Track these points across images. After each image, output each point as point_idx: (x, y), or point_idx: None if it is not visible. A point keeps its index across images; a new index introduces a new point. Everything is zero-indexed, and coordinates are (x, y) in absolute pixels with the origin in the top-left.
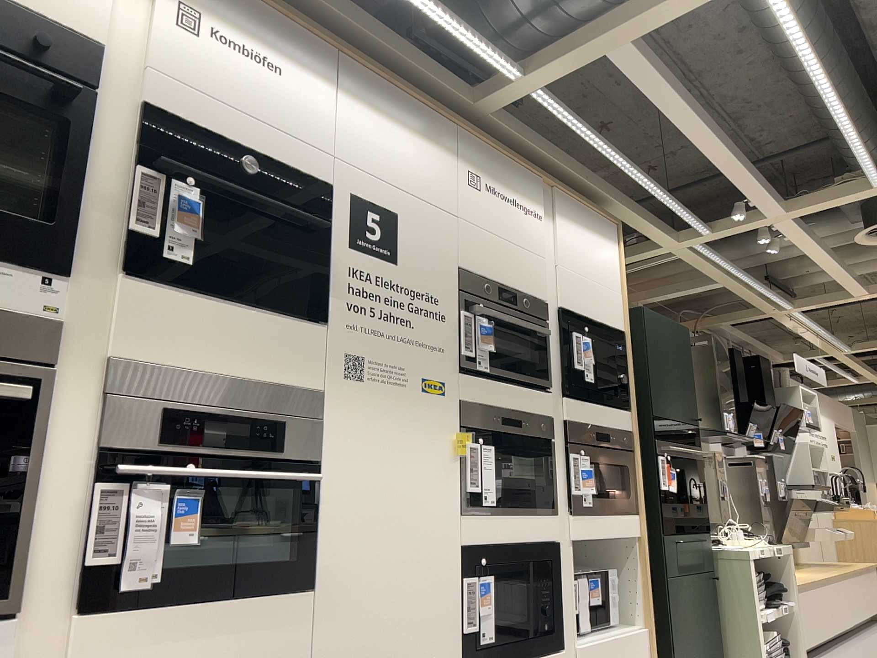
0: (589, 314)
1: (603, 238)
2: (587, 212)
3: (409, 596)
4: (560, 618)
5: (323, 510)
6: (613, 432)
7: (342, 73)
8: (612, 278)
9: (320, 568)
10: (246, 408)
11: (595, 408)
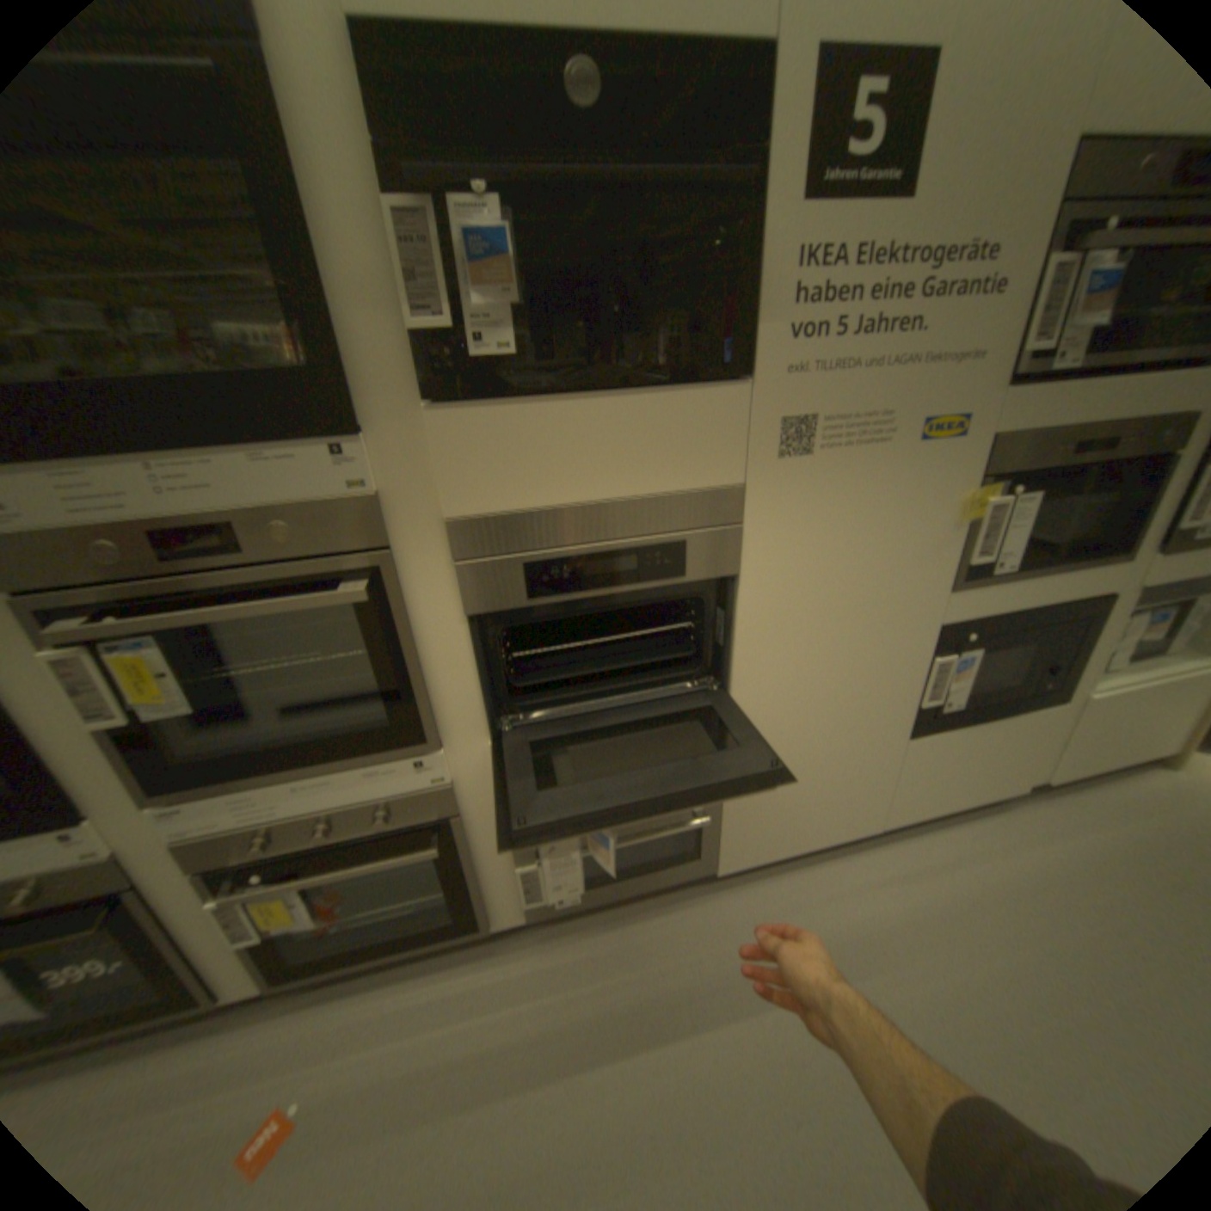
0: None
1: None
2: None
3: (852, 684)
4: (1078, 676)
5: (741, 623)
6: None
7: None
8: None
9: (737, 676)
10: (631, 535)
11: None
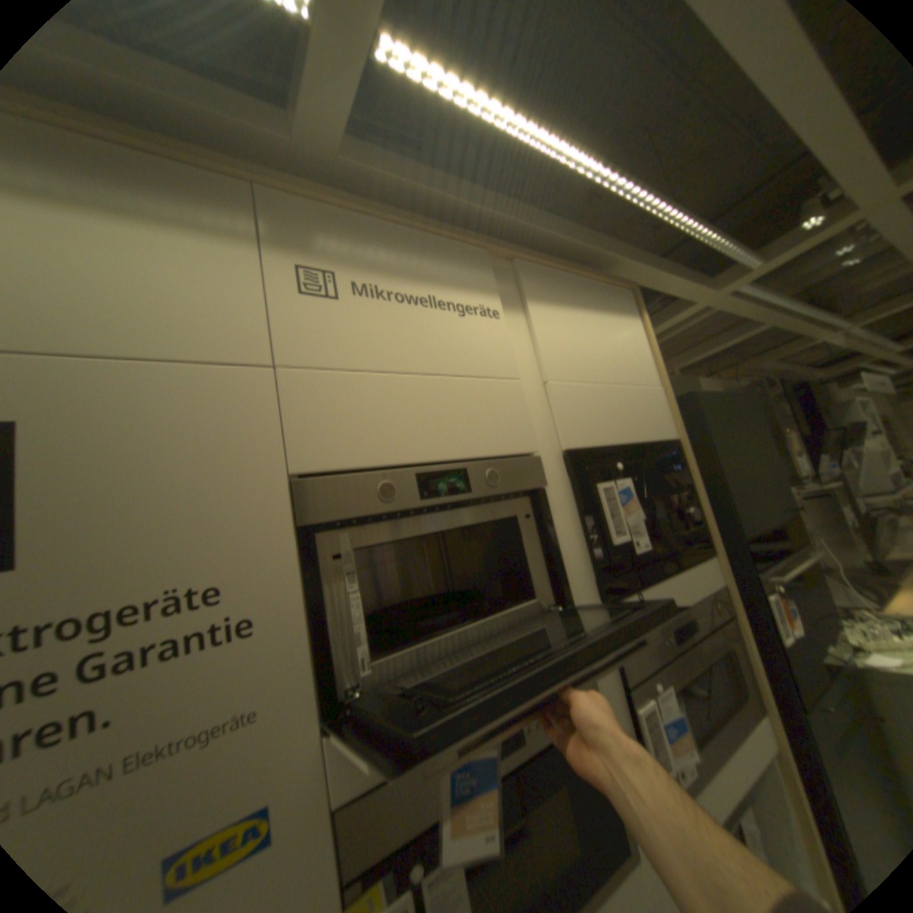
0: (618, 439)
1: (617, 314)
2: (582, 283)
3: None
4: None
5: None
6: (700, 609)
7: None
8: (644, 368)
9: None
10: None
11: (663, 591)
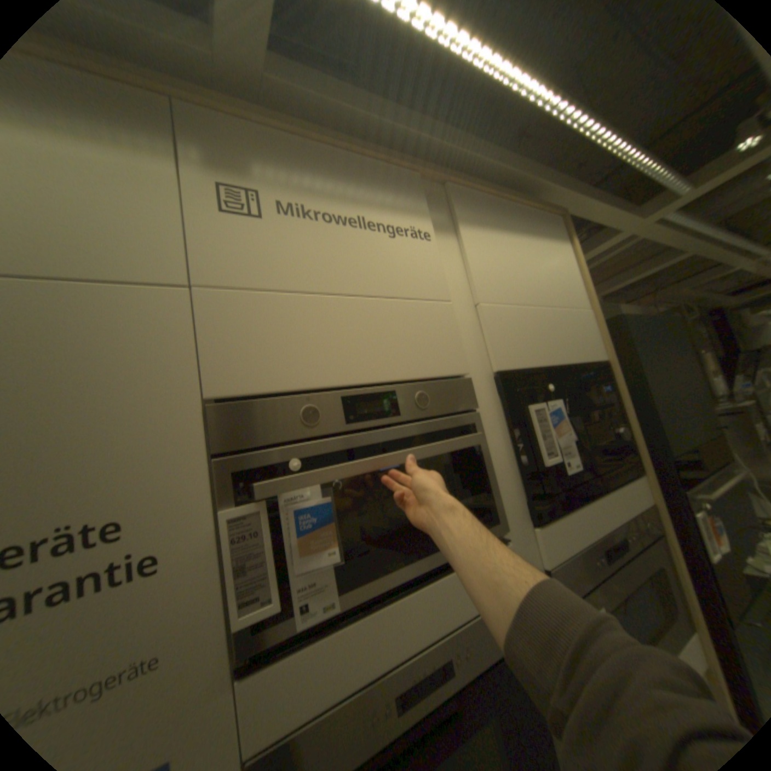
0: (550, 360)
1: (548, 239)
2: (514, 208)
3: None
4: None
5: None
6: (631, 529)
7: None
8: (575, 292)
9: None
10: None
11: (595, 512)
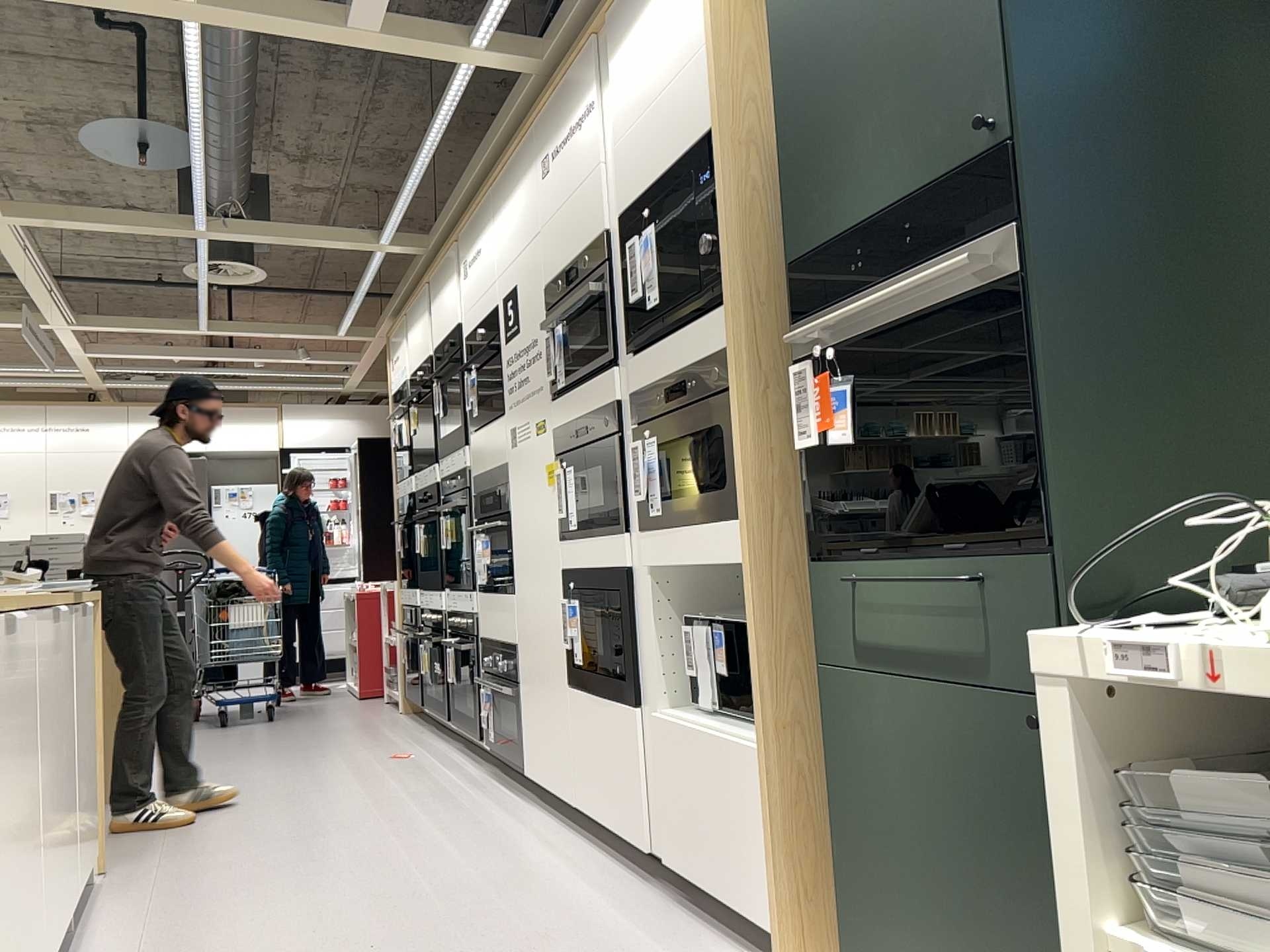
0: (655, 176)
1: None
2: None
3: (542, 608)
4: (633, 668)
5: (512, 543)
6: (698, 369)
7: (492, 204)
8: (695, 29)
9: (514, 581)
10: (492, 486)
11: (668, 346)
